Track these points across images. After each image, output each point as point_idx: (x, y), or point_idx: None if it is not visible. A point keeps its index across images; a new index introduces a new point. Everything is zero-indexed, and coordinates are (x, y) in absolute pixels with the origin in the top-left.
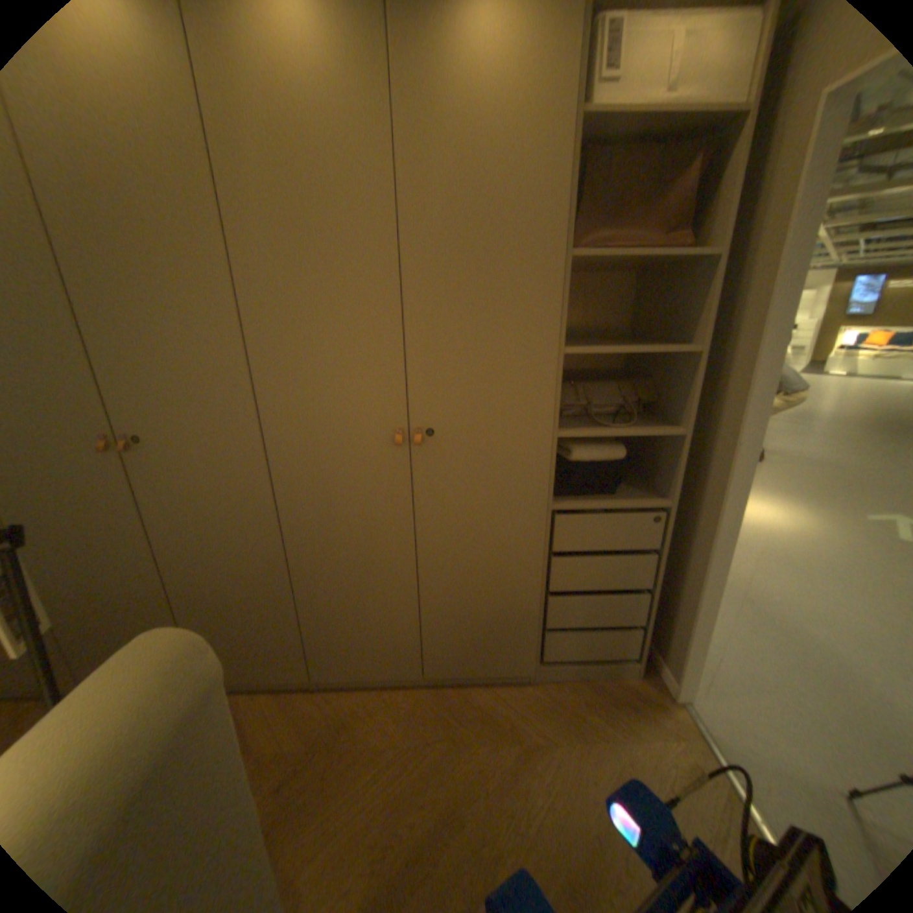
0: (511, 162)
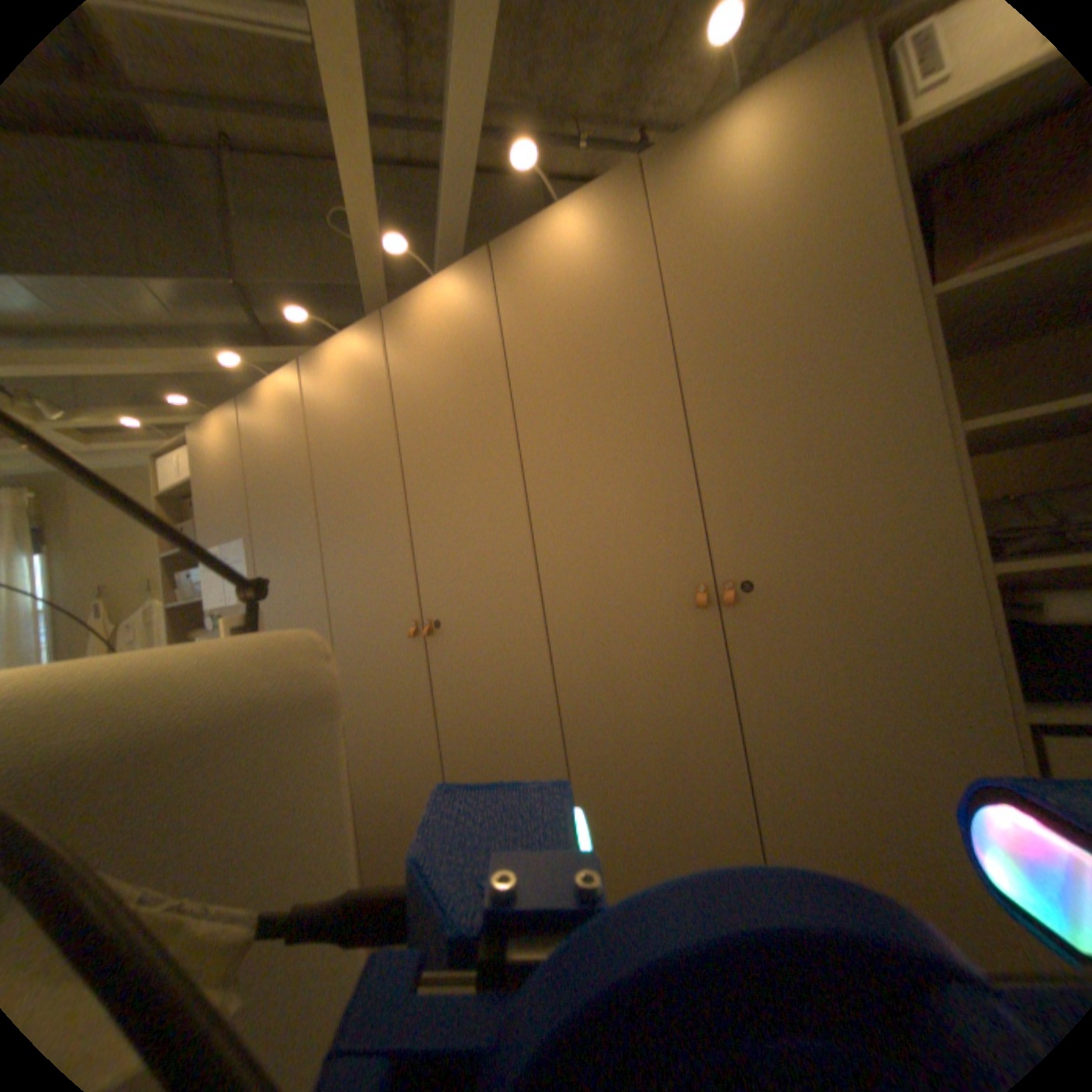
0: (804, 228)
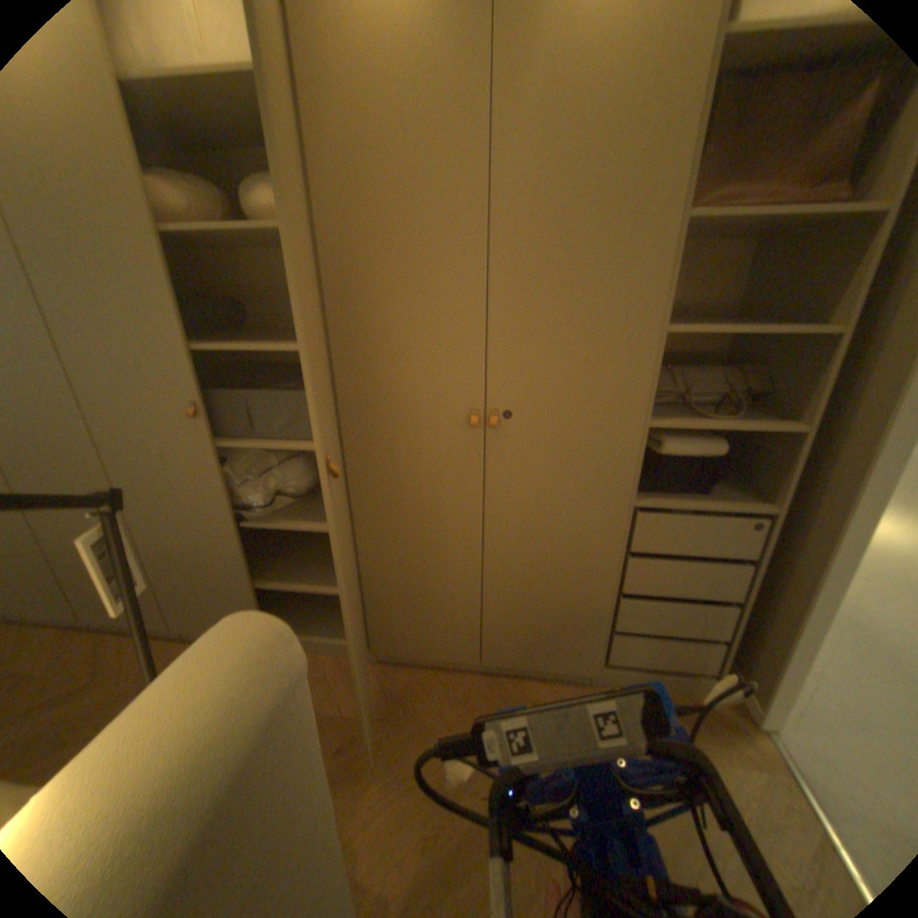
0: (627, 106)
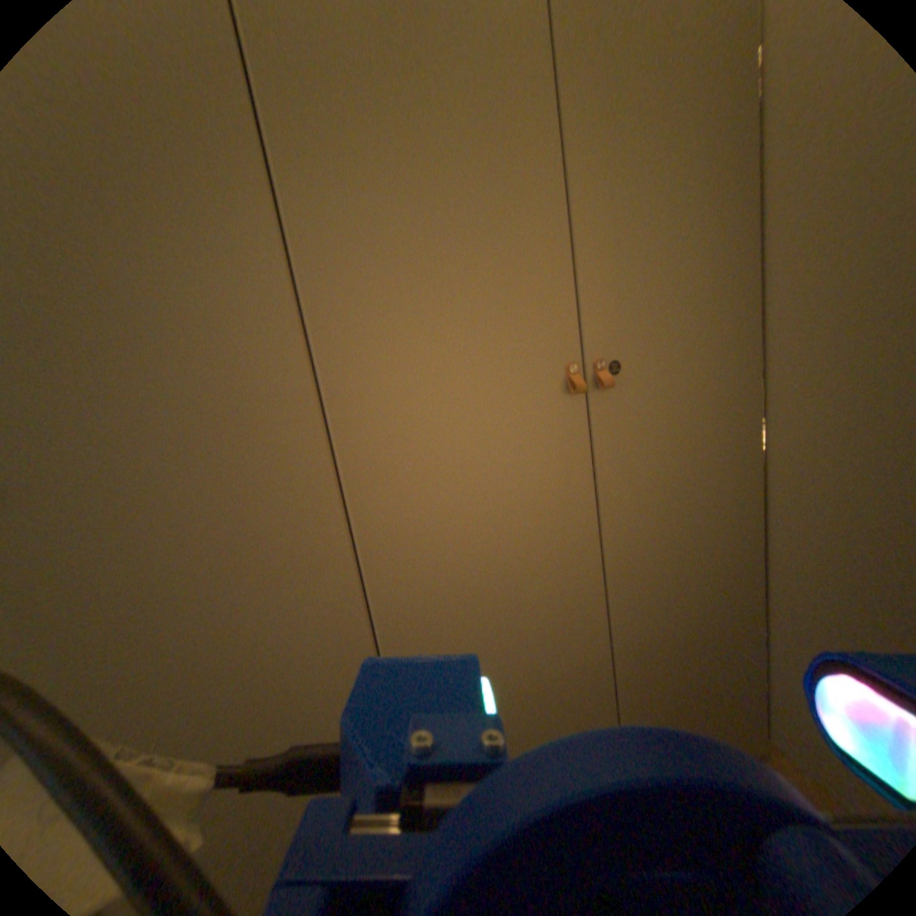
0: None
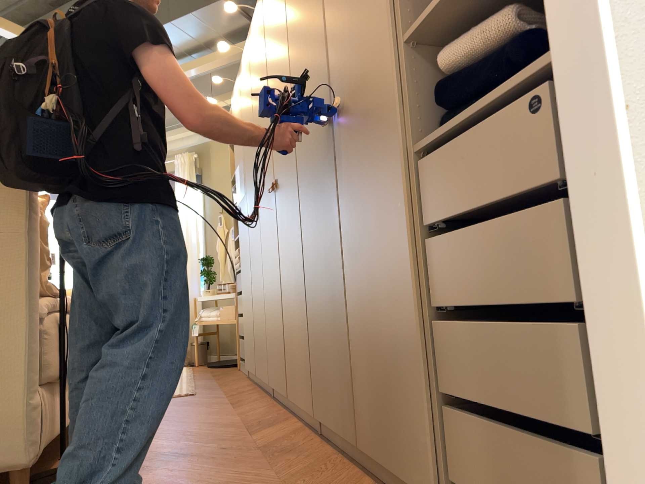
0: None
